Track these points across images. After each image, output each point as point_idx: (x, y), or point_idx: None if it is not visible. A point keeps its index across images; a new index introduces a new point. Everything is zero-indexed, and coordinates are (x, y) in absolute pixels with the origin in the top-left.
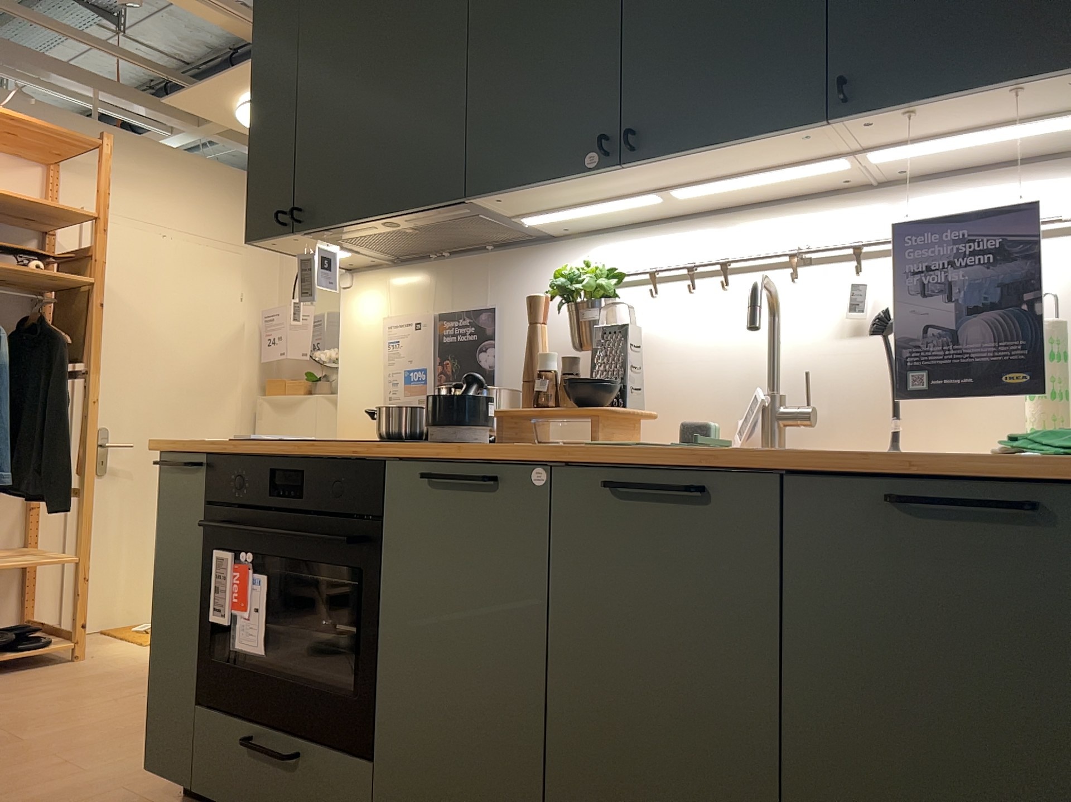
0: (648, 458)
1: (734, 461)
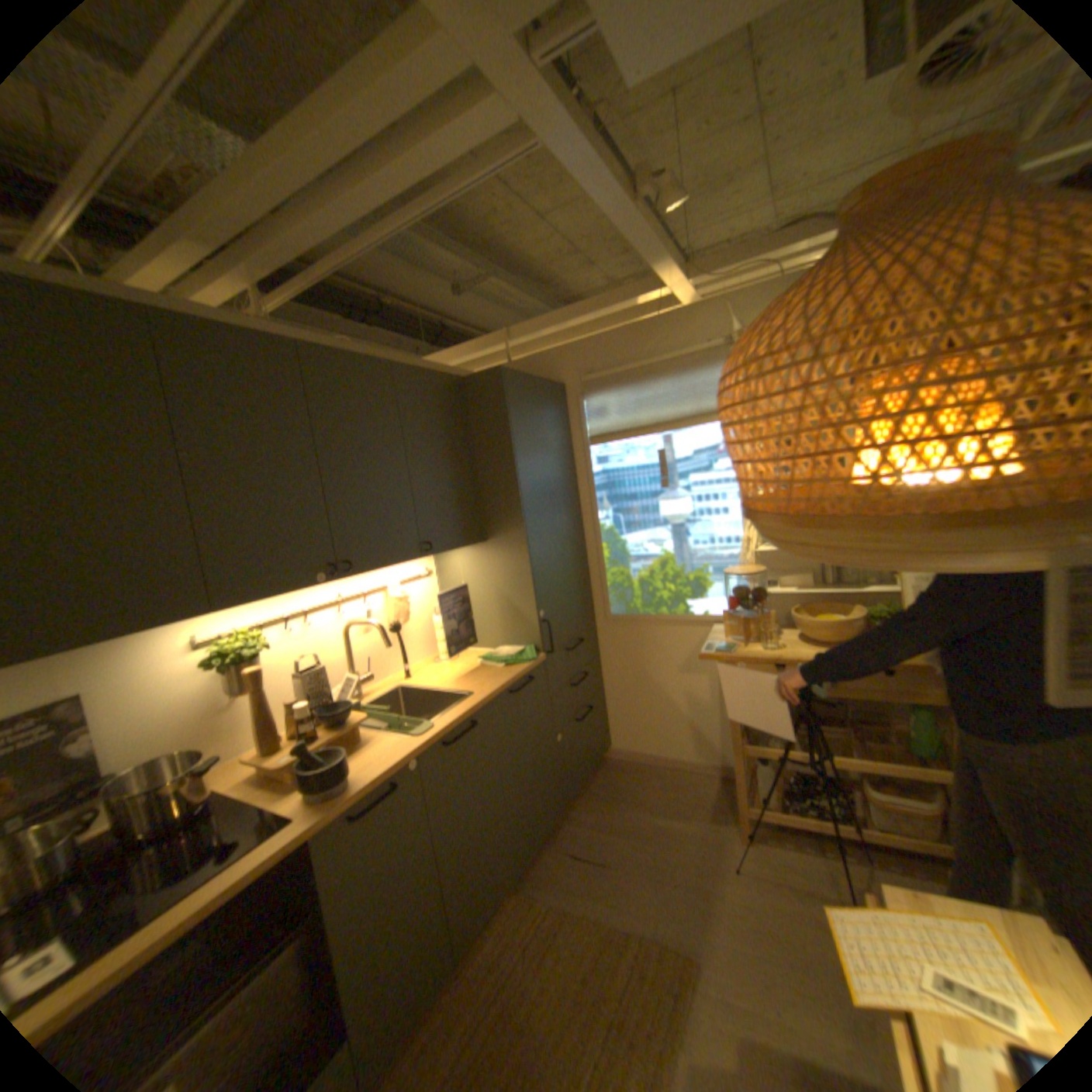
0: (449, 724)
1: (478, 707)
